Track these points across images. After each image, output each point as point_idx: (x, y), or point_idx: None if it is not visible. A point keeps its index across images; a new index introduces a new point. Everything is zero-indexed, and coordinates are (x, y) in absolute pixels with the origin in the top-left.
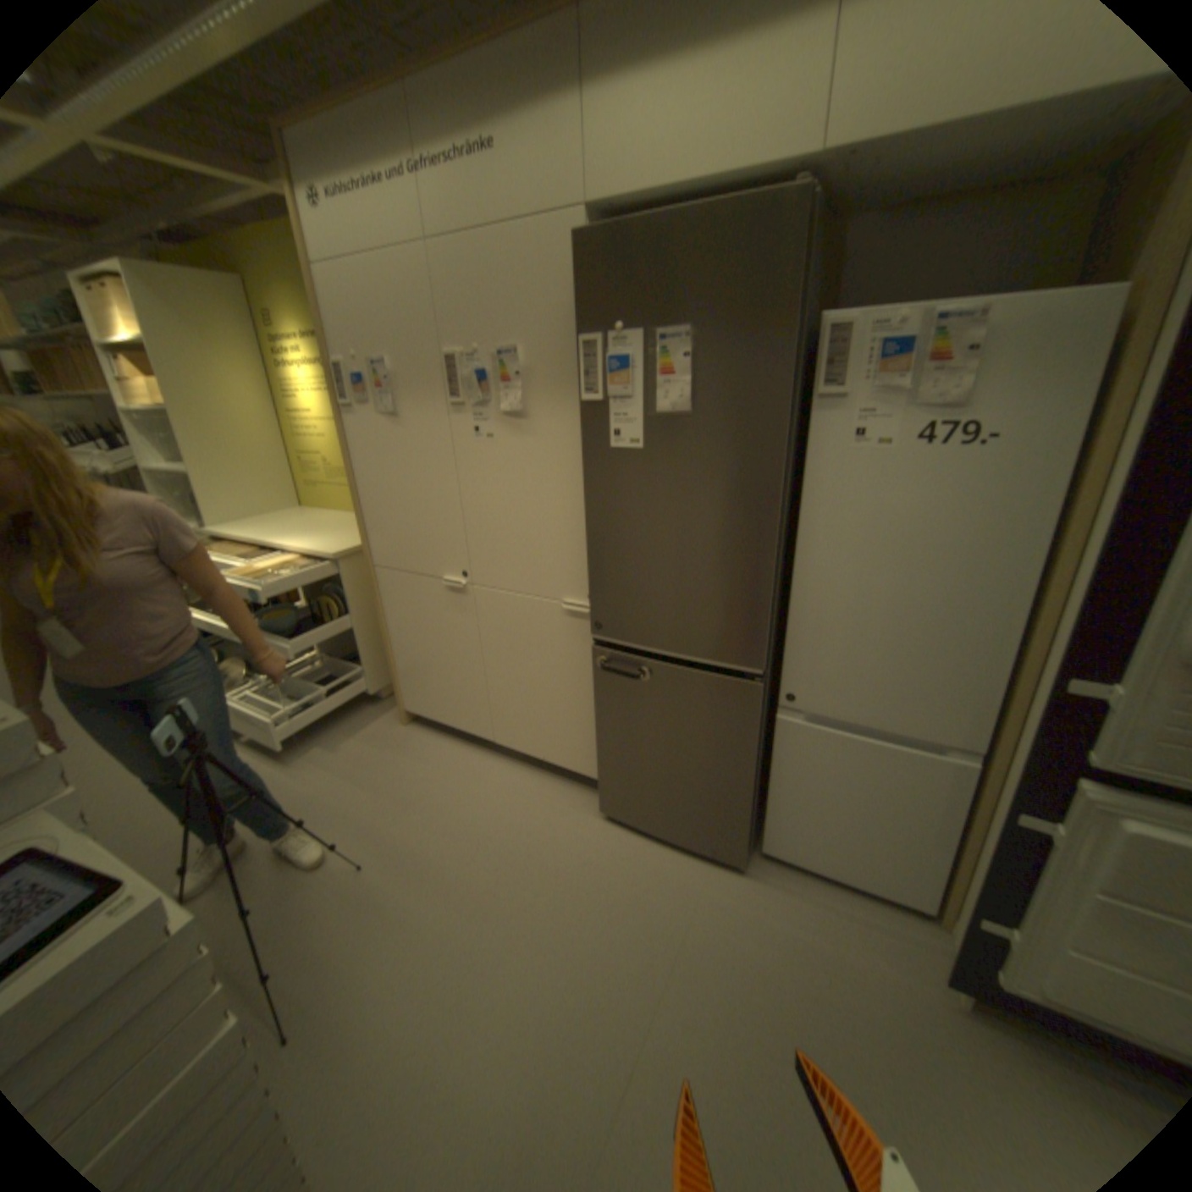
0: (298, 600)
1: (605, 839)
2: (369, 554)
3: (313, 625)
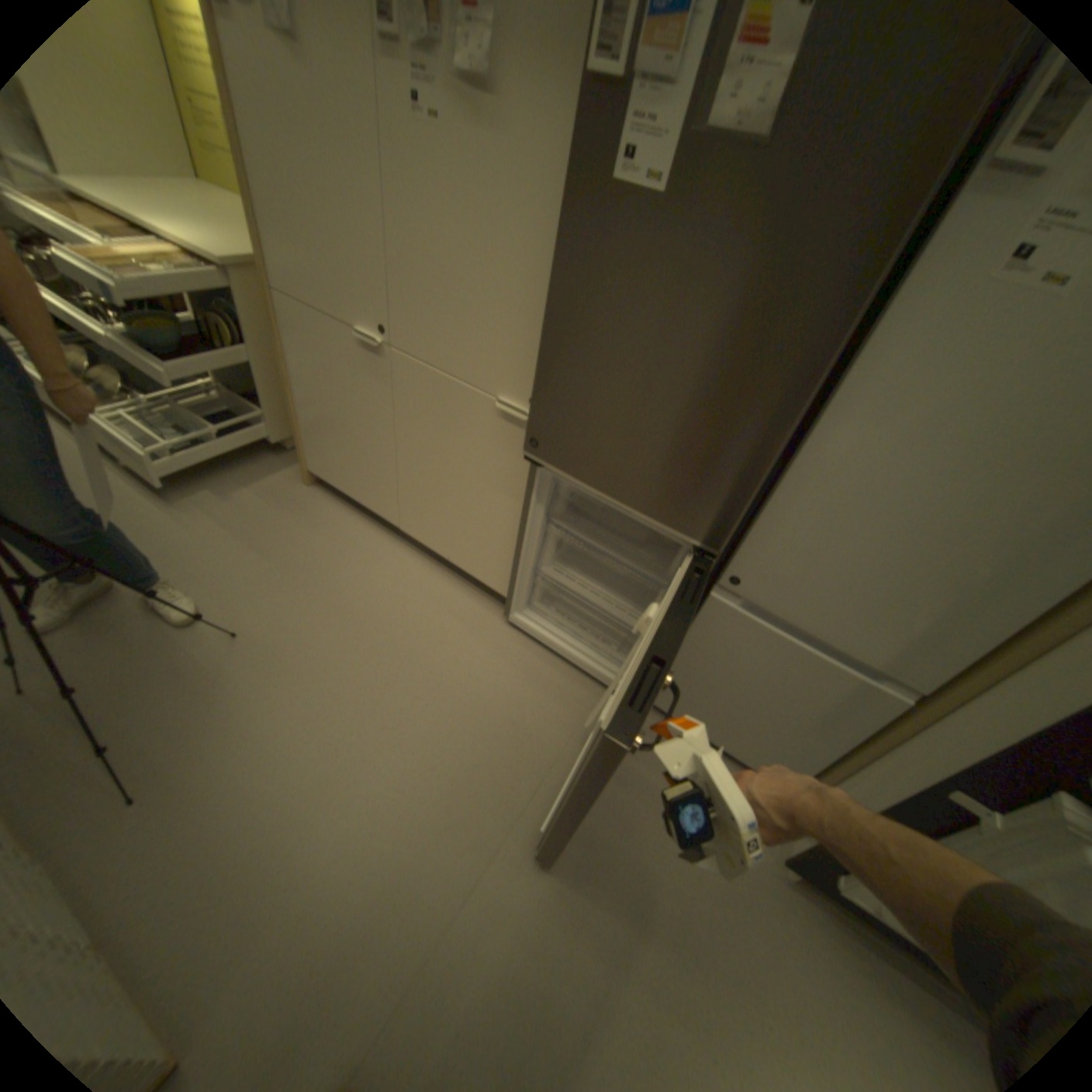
0: (186, 309)
1: (496, 653)
2: (264, 268)
3: (199, 348)
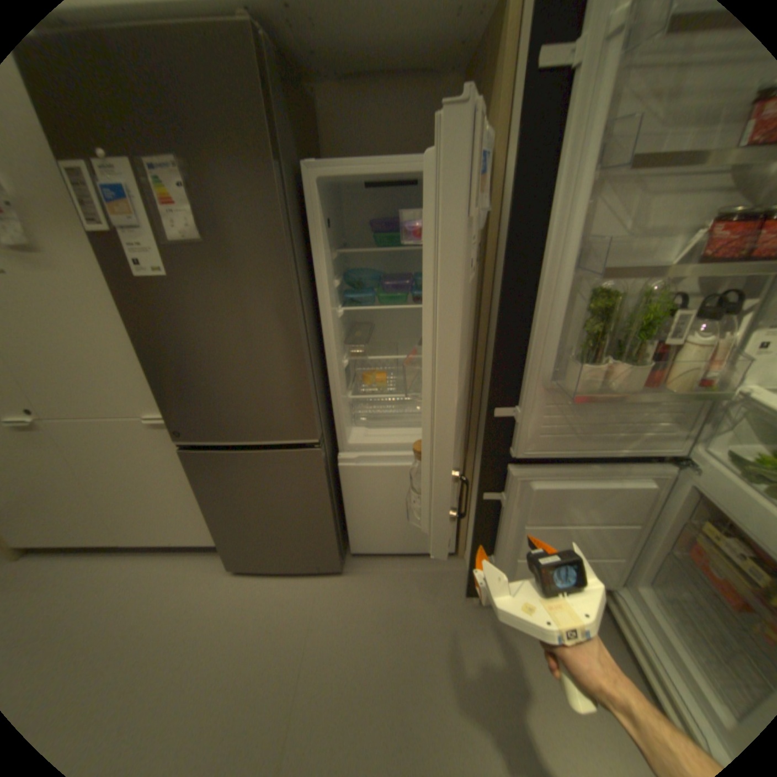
0: None
1: (233, 591)
2: None
3: None
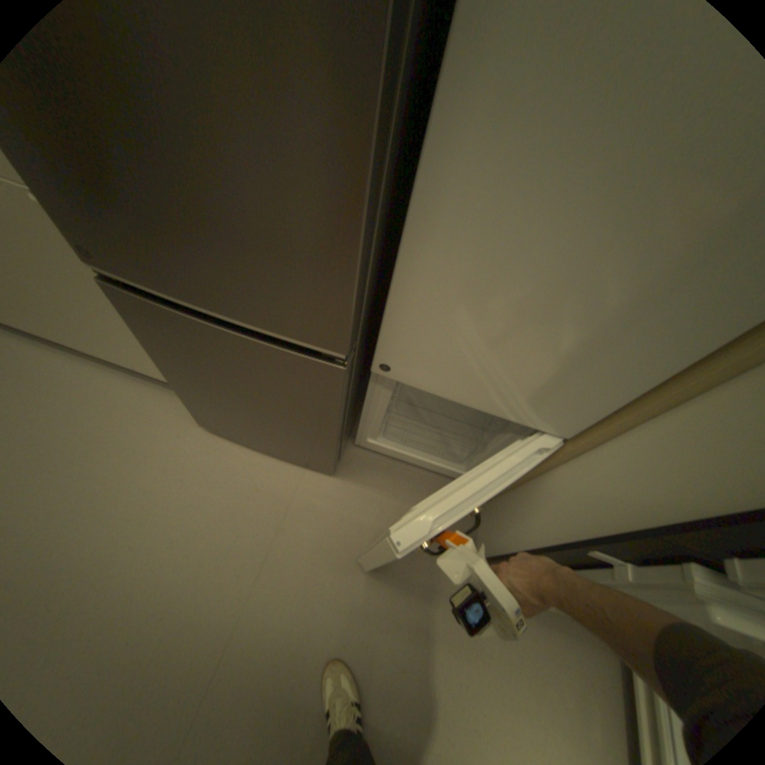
0: None
1: (206, 450)
2: None
3: None
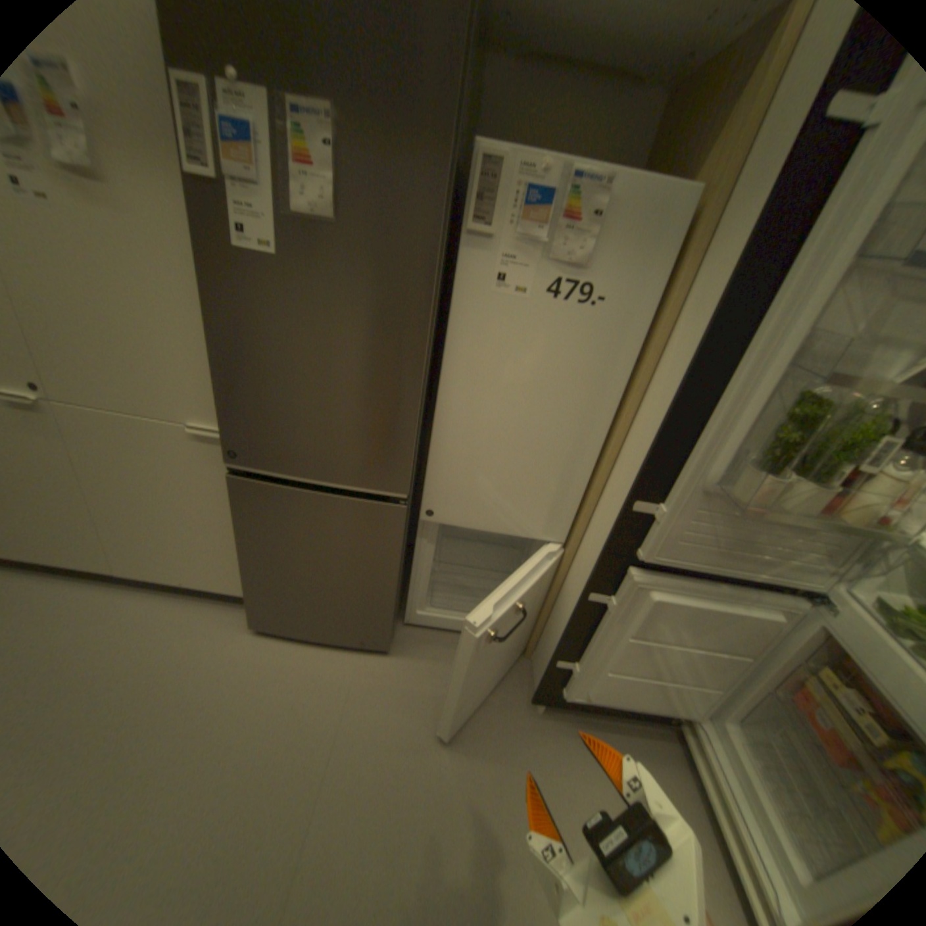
0: None
1: (256, 653)
2: None
3: None
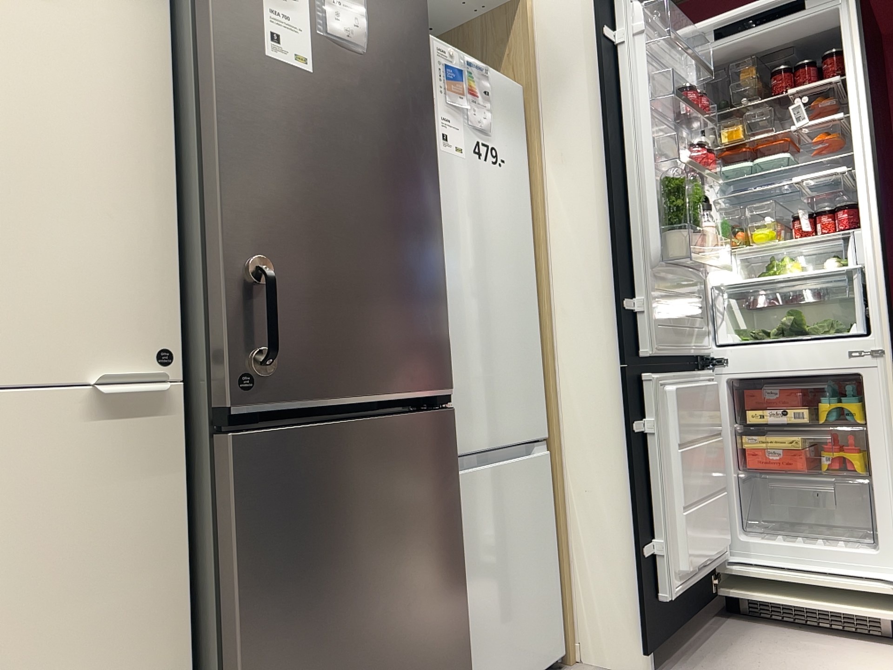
0: None
1: None
2: None
3: None
